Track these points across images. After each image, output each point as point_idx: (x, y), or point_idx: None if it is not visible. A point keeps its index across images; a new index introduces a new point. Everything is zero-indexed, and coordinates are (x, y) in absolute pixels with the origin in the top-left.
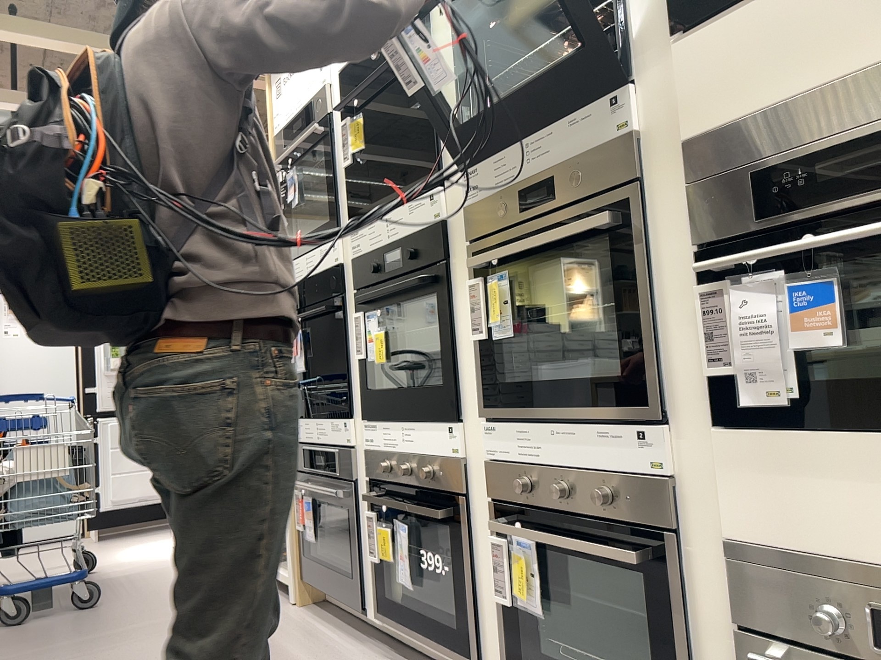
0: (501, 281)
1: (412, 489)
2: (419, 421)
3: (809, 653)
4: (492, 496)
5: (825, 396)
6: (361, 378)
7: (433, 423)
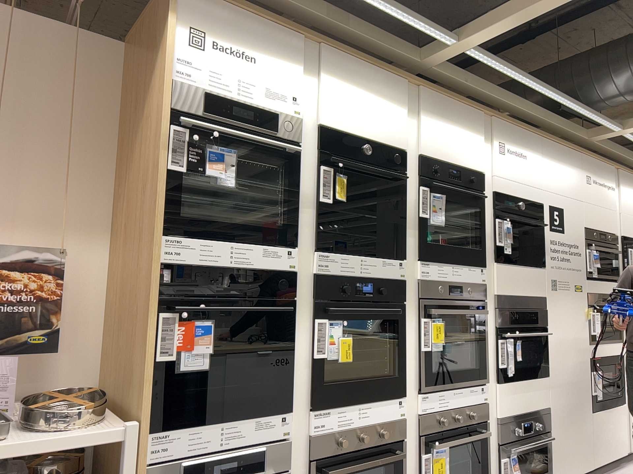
0: (441, 323)
1: (360, 450)
2: (376, 400)
3: (508, 442)
4: (419, 433)
5: (515, 372)
6: (316, 373)
7: (386, 399)
